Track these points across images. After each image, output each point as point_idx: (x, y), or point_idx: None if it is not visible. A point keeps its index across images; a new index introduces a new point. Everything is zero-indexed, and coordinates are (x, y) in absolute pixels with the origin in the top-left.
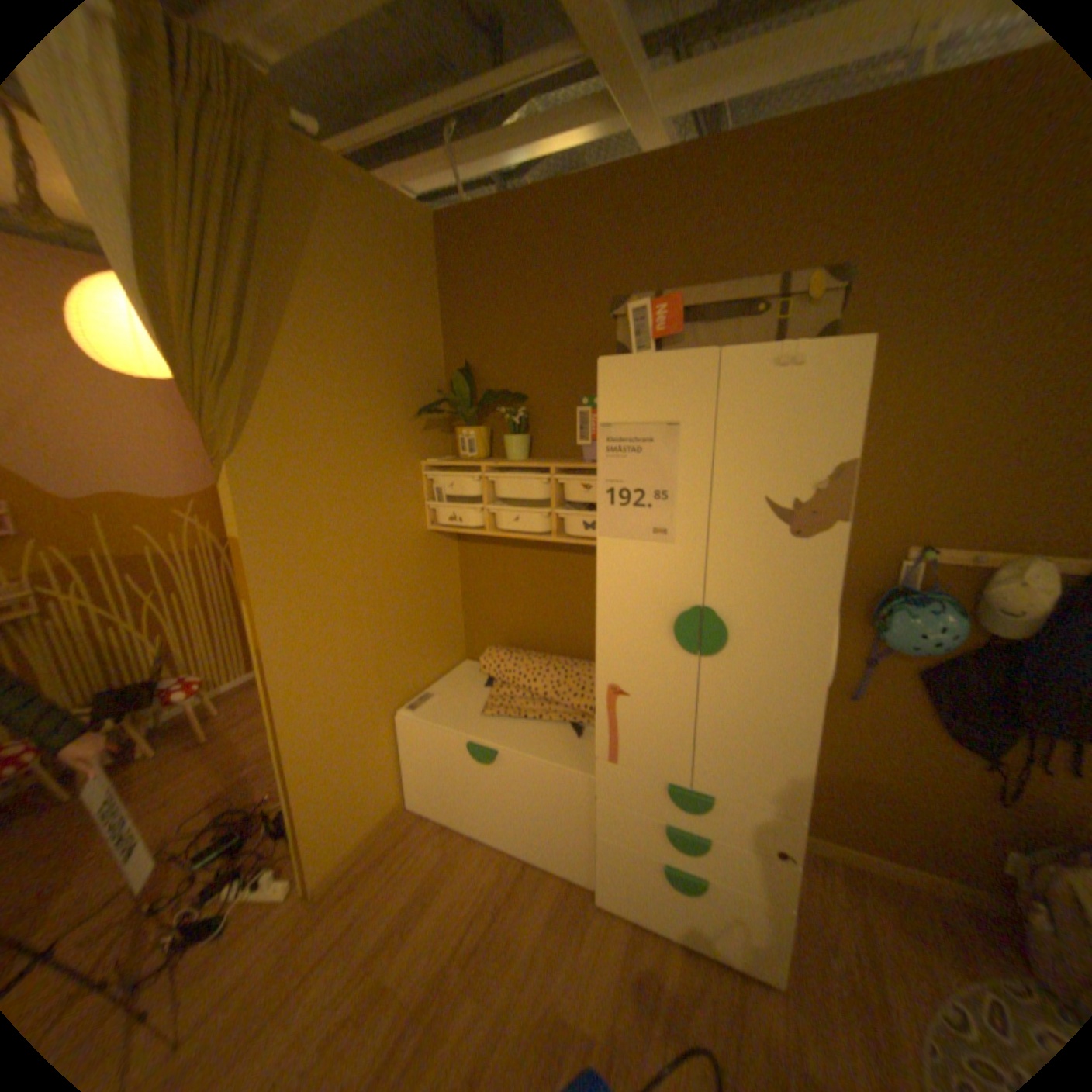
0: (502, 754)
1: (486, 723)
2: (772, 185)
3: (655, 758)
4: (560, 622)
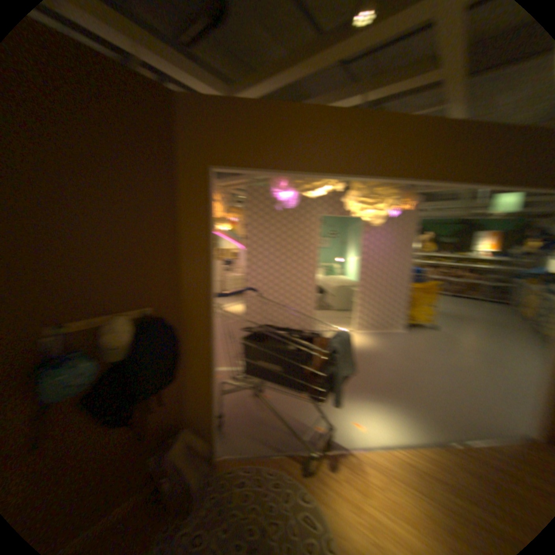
0: None
1: None
2: None
3: None
4: None
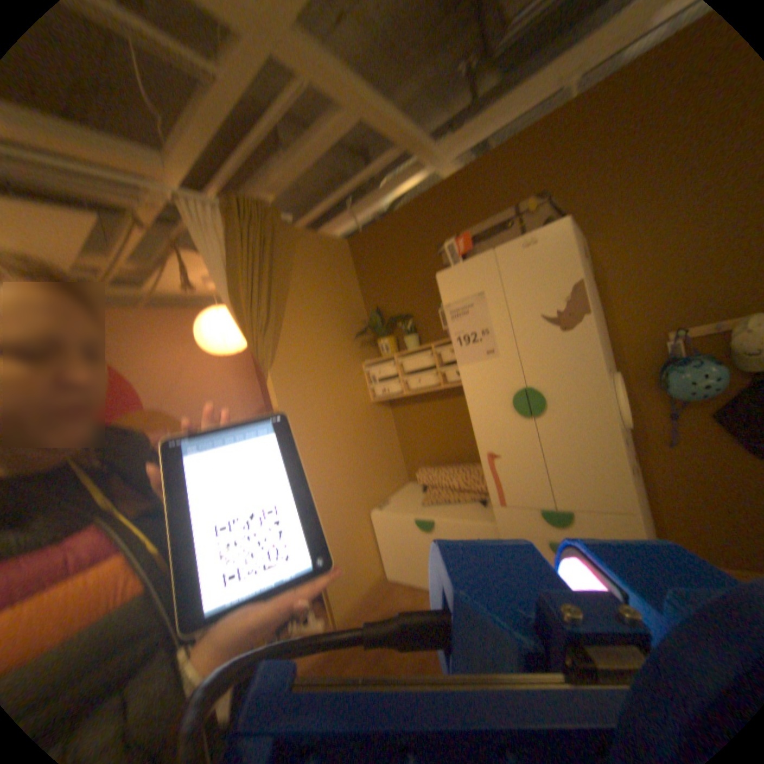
0: (436, 522)
1: (424, 509)
2: (512, 168)
3: (526, 495)
4: (459, 442)
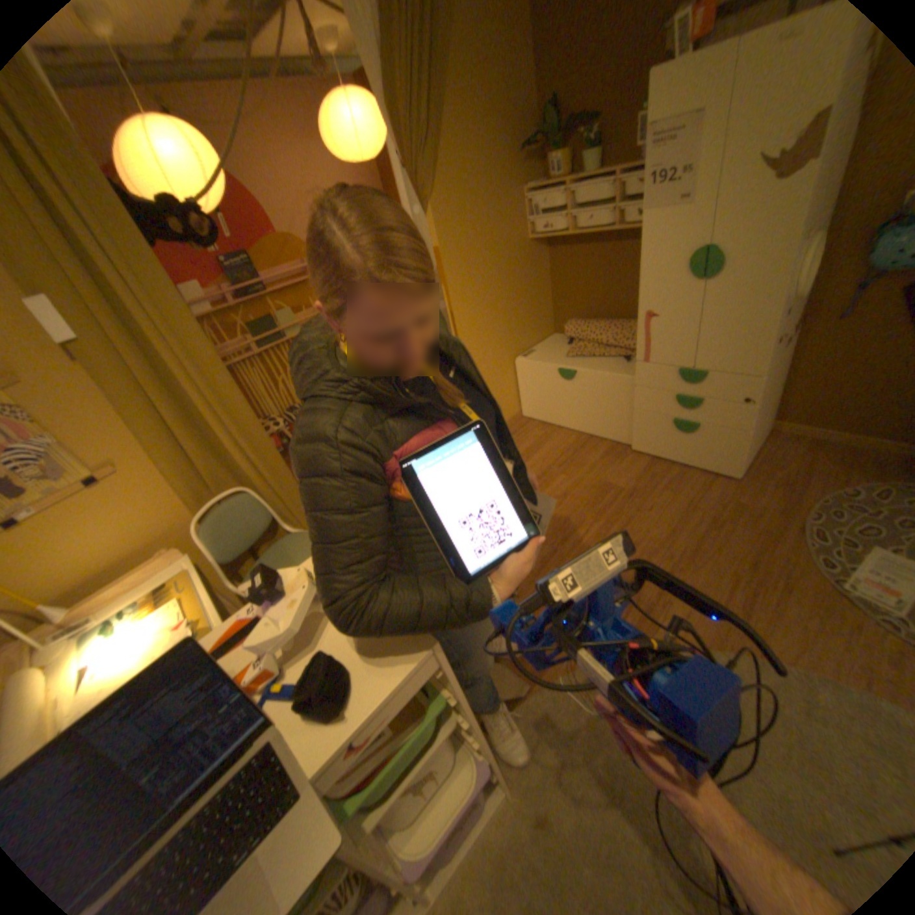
0: (578, 371)
1: (567, 359)
2: None
3: (670, 353)
4: (618, 295)
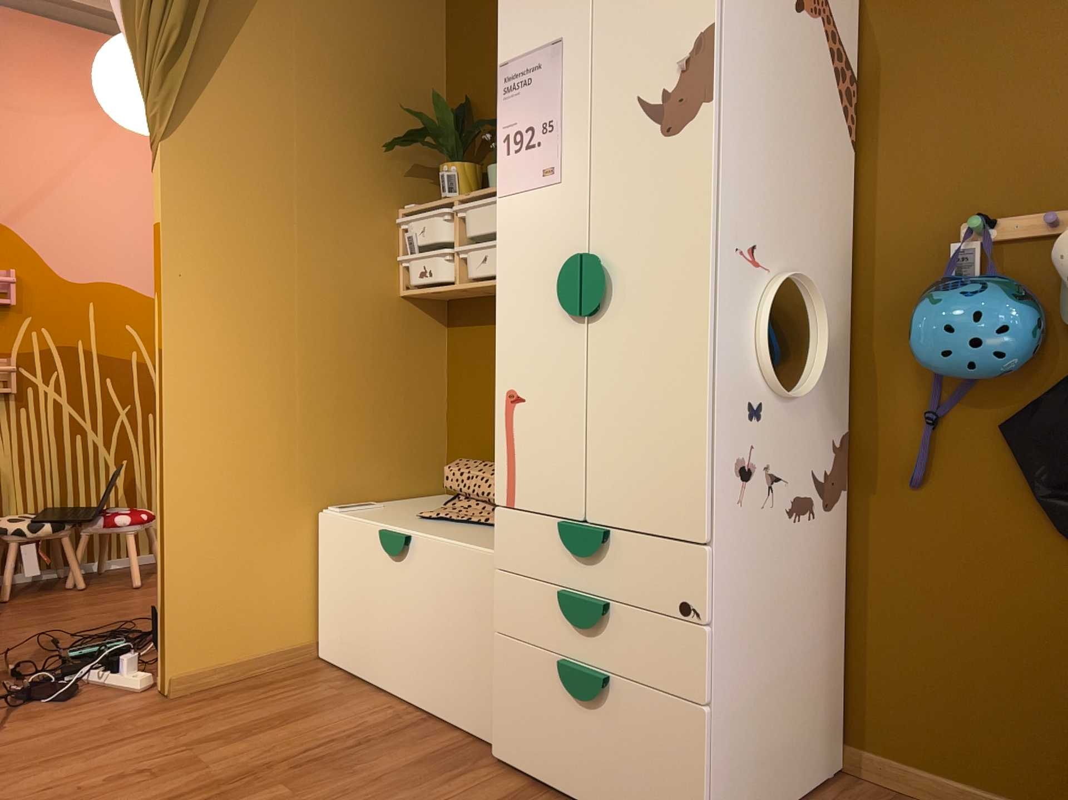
0: (411, 538)
1: (413, 521)
2: None
3: (548, 486)
4: None
